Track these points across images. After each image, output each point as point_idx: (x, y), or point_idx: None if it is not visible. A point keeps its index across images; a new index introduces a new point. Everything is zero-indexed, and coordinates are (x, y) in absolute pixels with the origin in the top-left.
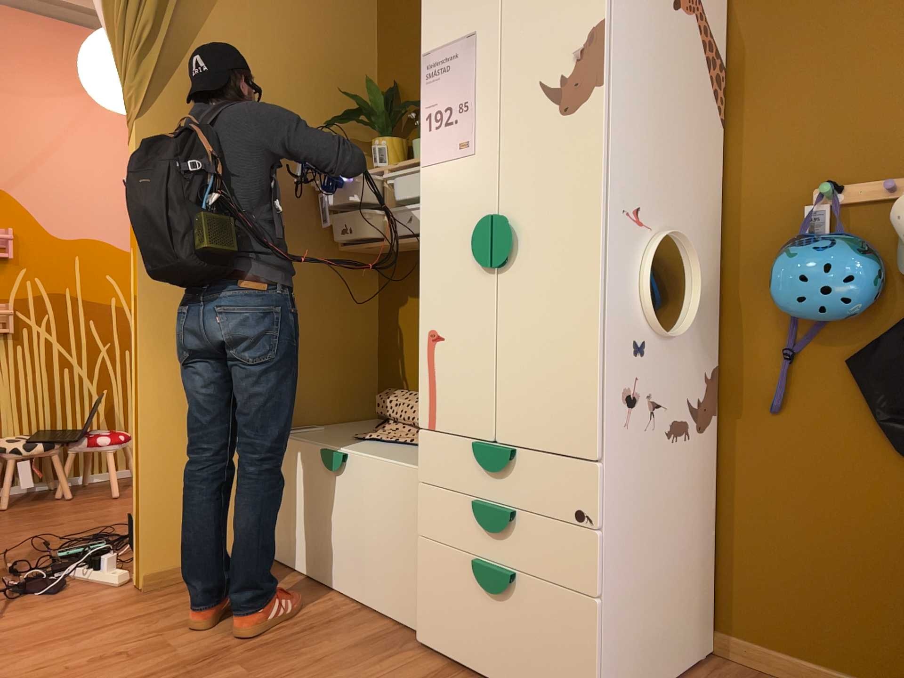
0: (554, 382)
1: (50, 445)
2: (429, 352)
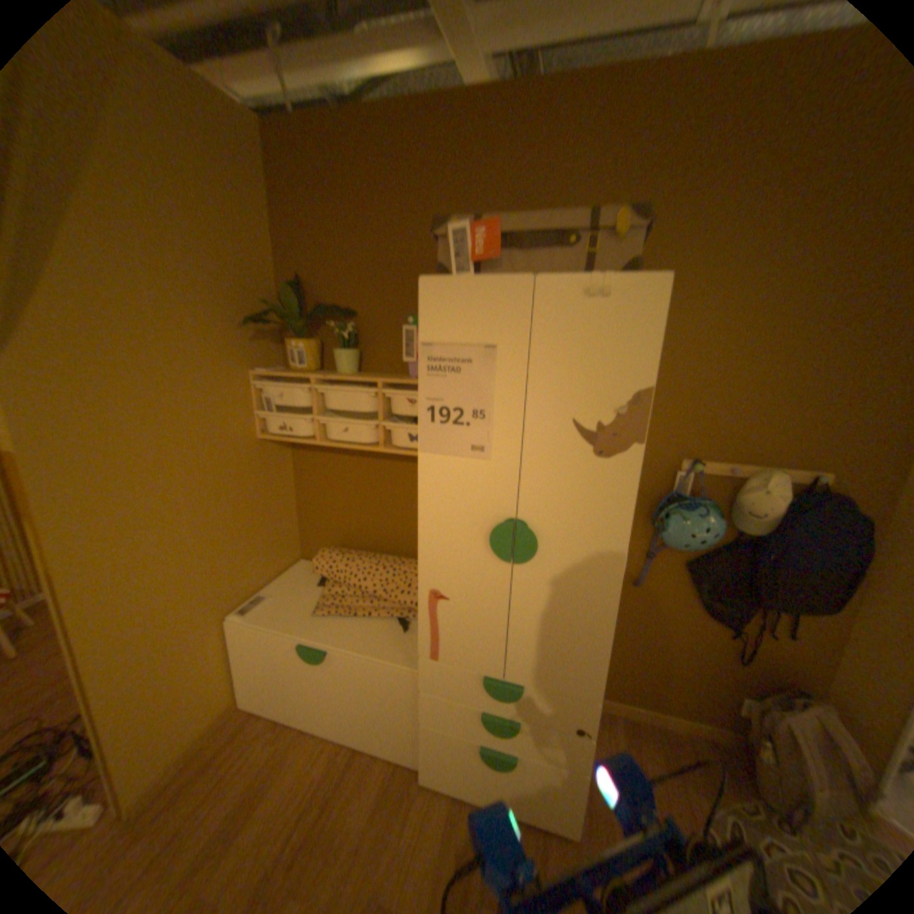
0: (566, 650)
1: None
2: (432, 606)
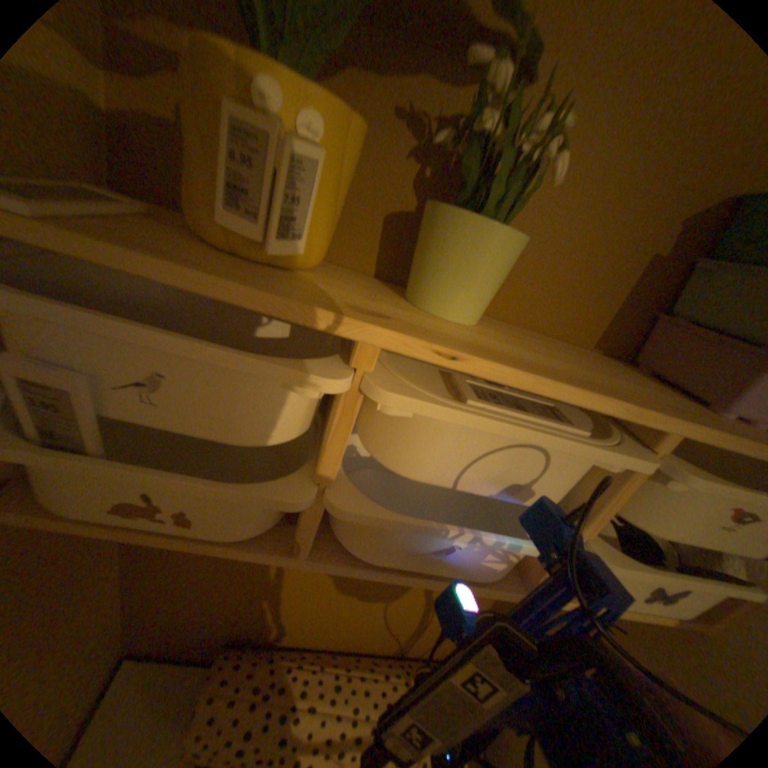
0: None
1: None
2: None
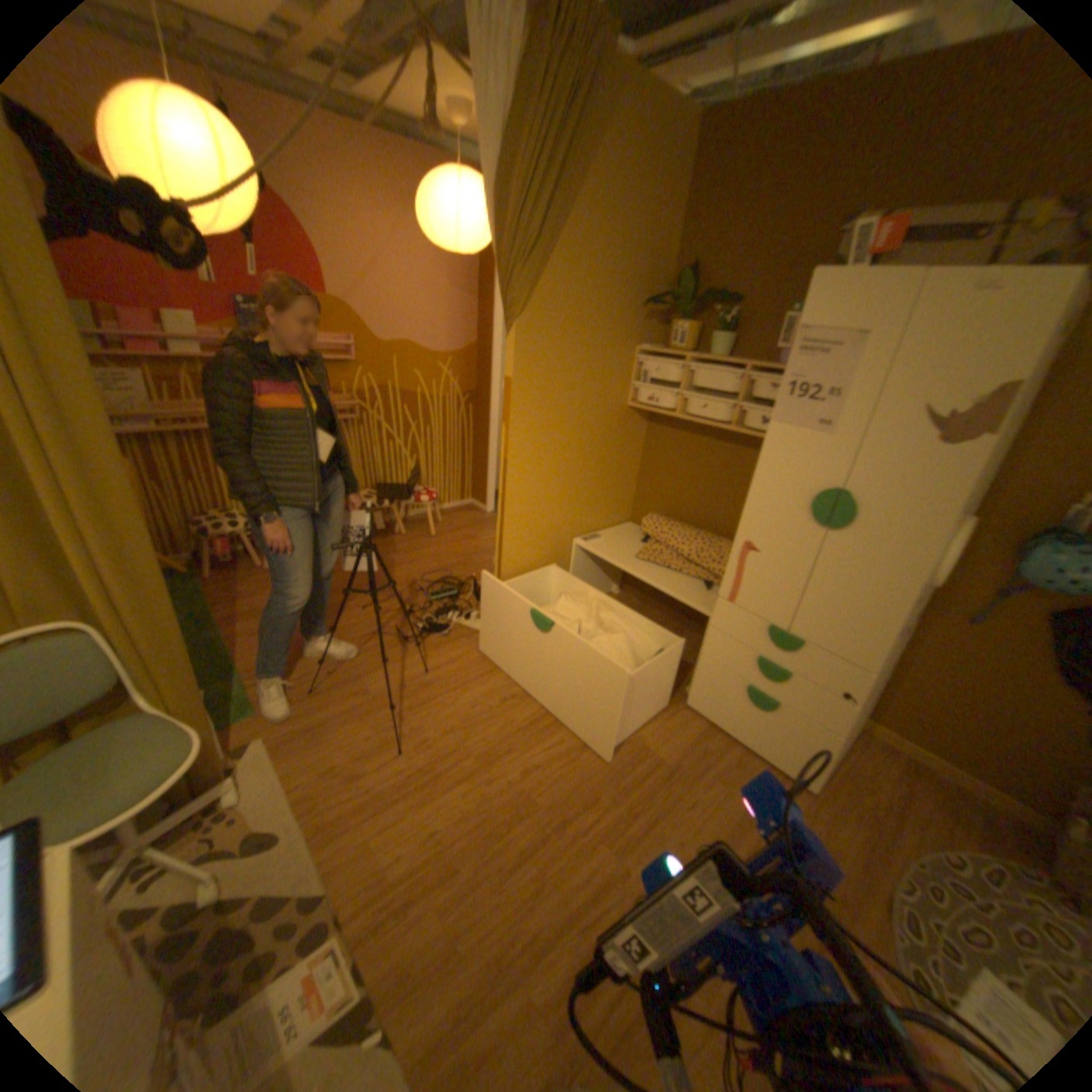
0: (855, 617)
1: (393, 504)
2: (742, 555)
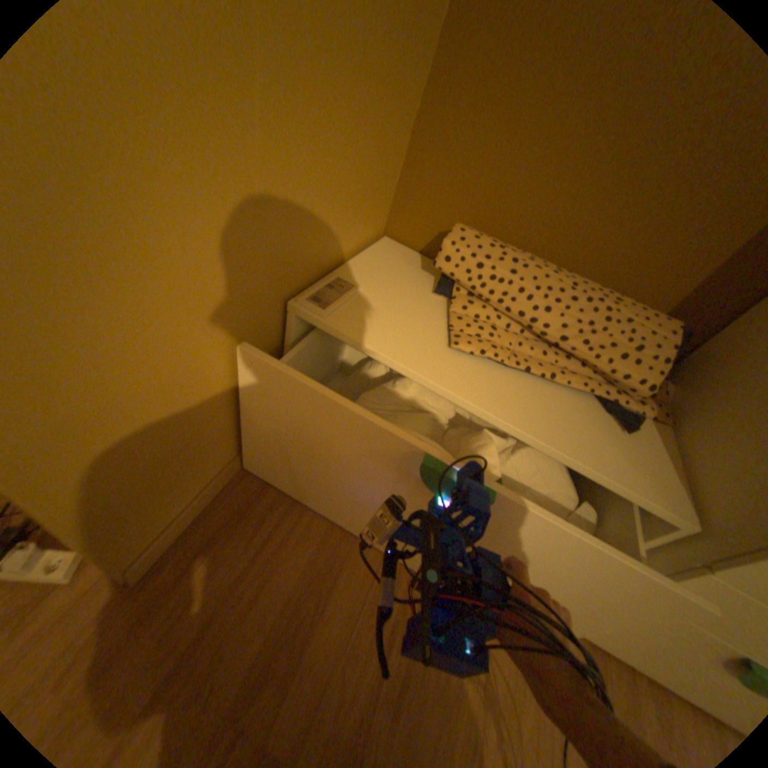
0: None
1: None
2: None
